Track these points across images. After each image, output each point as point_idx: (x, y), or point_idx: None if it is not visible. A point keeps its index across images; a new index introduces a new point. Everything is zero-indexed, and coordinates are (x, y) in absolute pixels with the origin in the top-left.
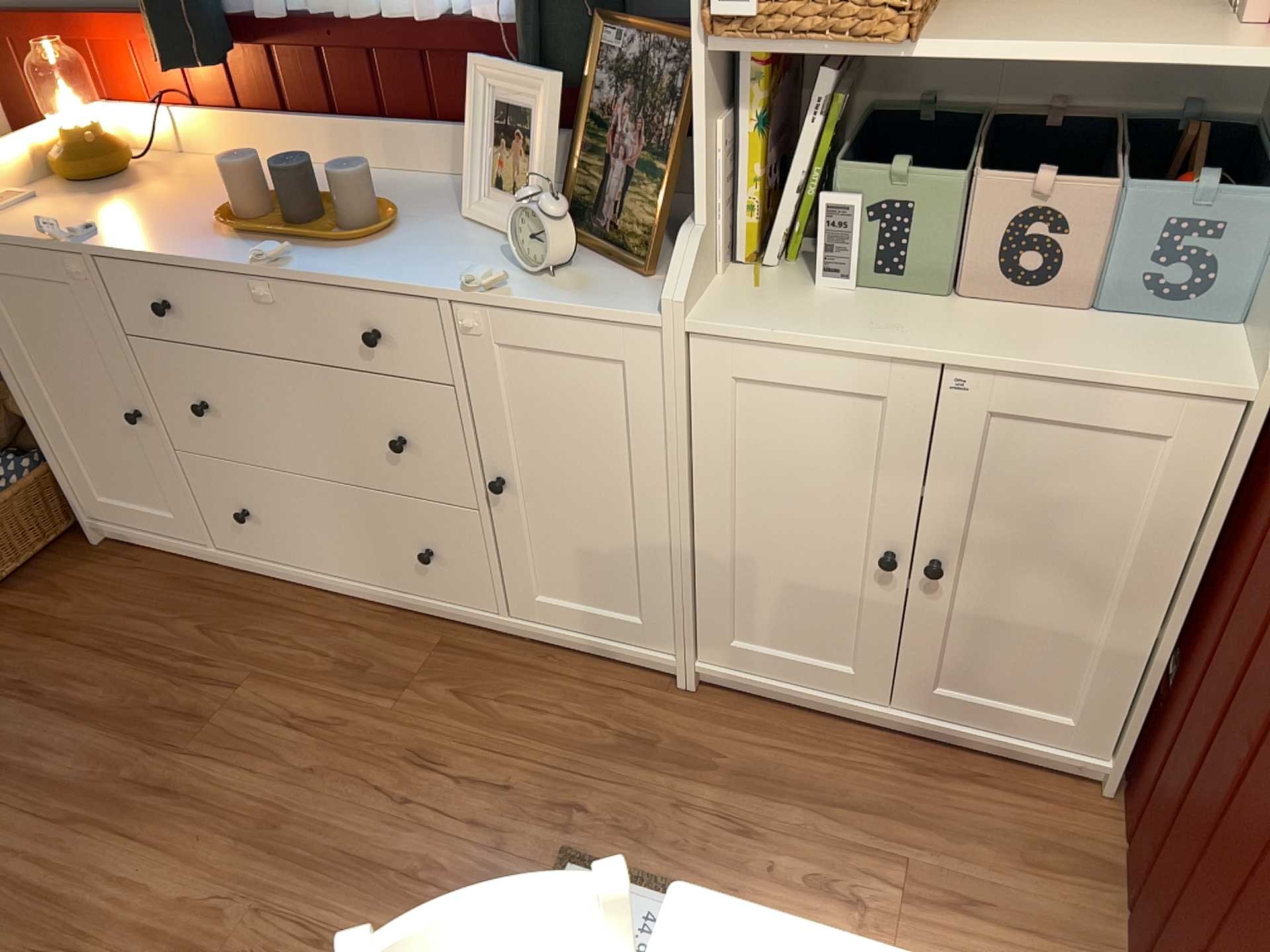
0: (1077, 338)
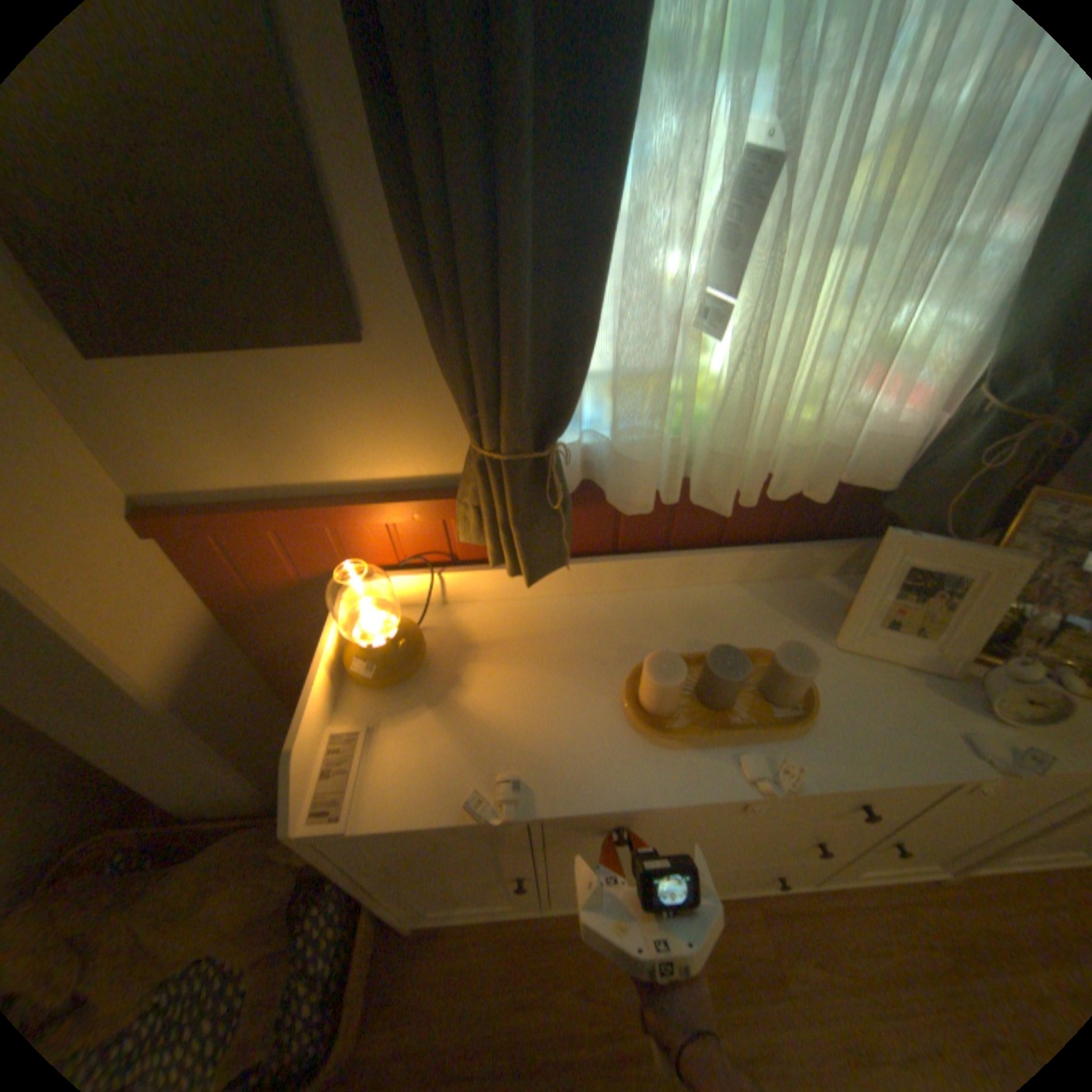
0: None
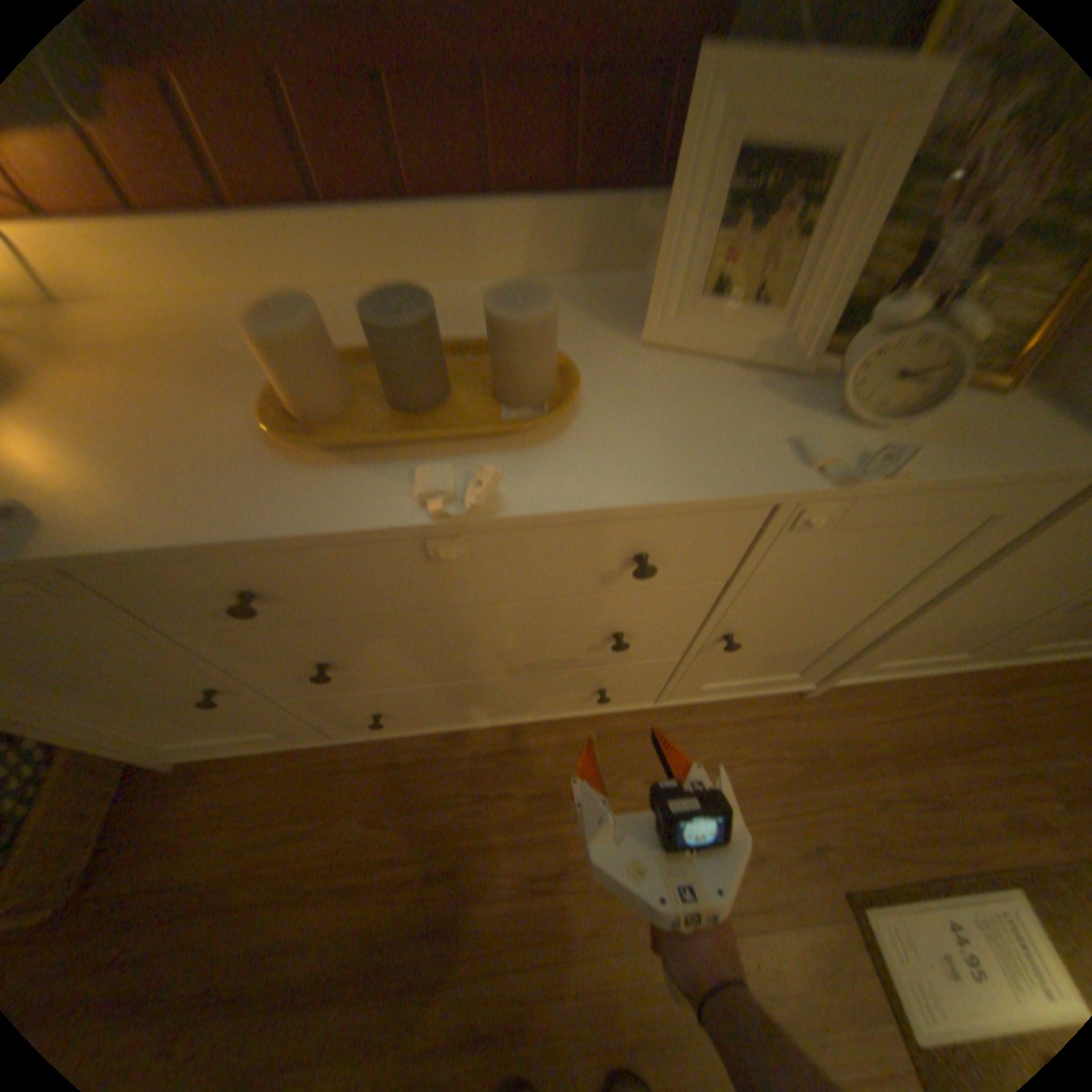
0: None
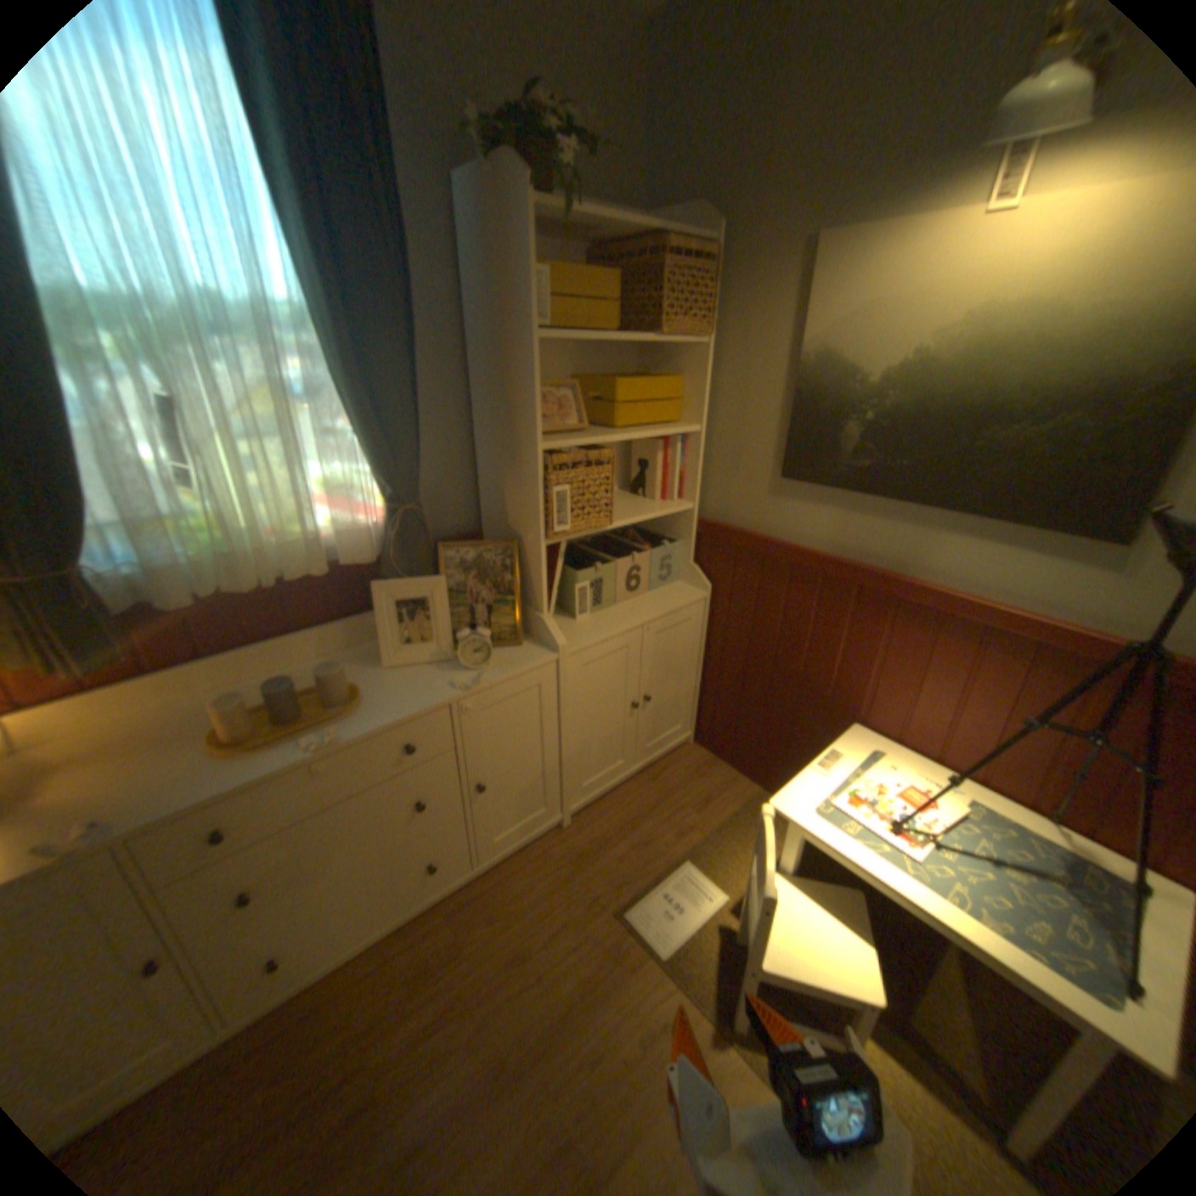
0: (658, 600)
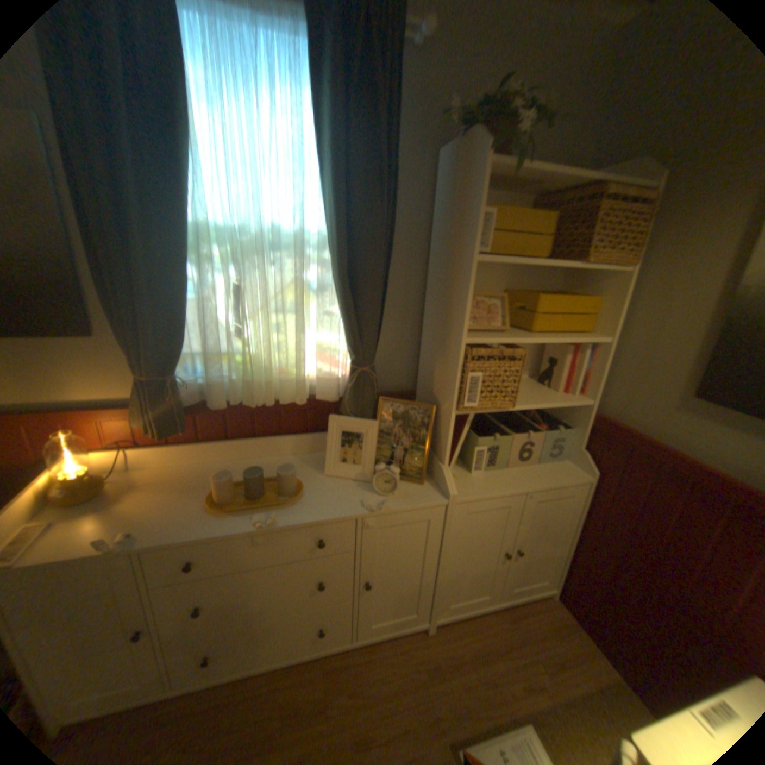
0: (547, 473)
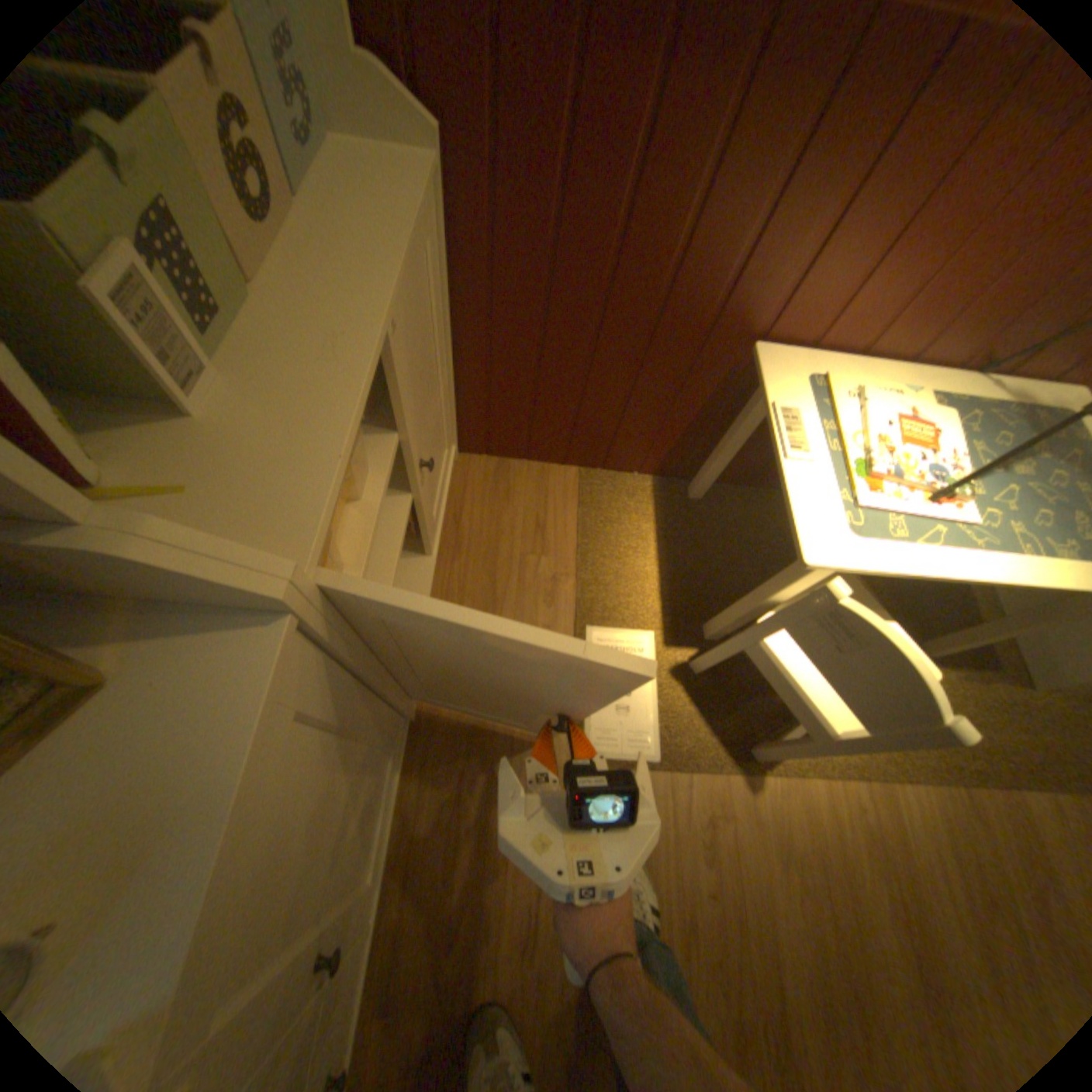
0: (345, 213)
